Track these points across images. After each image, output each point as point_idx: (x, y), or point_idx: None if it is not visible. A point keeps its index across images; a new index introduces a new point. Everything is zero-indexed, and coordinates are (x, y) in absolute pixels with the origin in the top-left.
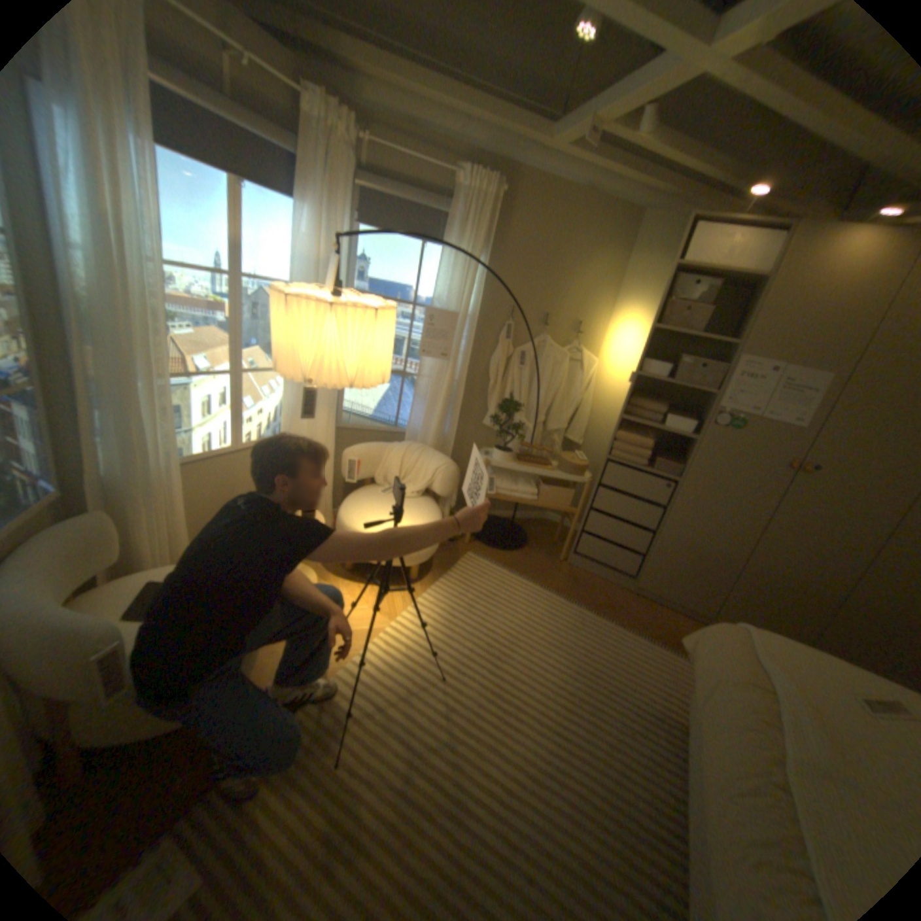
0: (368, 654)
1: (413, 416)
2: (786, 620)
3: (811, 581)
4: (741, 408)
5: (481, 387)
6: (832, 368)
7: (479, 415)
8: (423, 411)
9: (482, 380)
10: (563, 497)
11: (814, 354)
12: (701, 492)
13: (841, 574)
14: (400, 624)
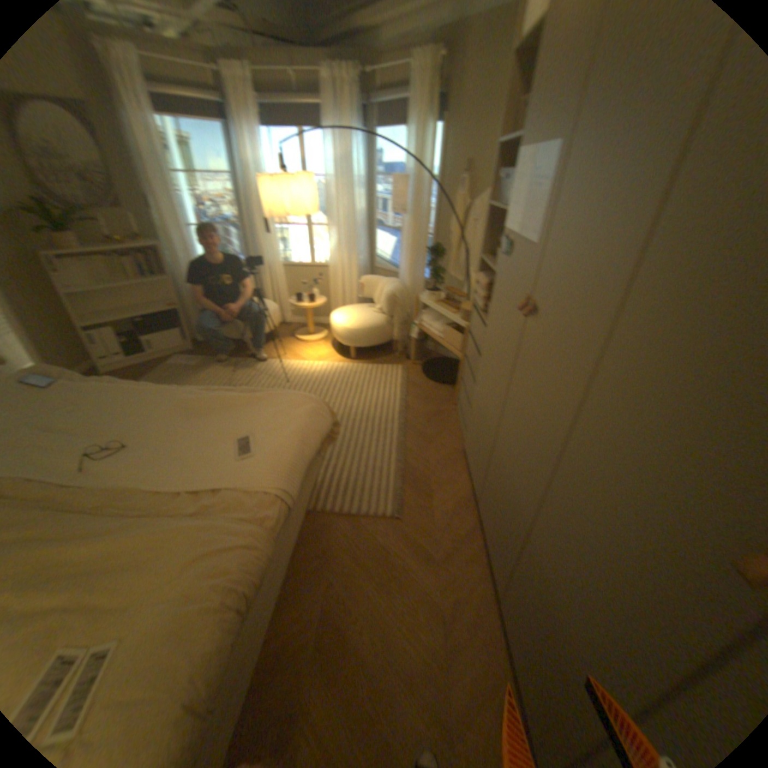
0: (287, 363)
1: (400, 261)
2: (499, 536)
3: (514, 489)
4: (511, 225)
5: (449, 239)
6: (561, 130)
7: (450, 265)
8: (403, 257)
9: (450, 233)
10: (455, 340)
11: (553, 114)
12: (488, 342)
13: (529, 493)
14: (312, 364)
